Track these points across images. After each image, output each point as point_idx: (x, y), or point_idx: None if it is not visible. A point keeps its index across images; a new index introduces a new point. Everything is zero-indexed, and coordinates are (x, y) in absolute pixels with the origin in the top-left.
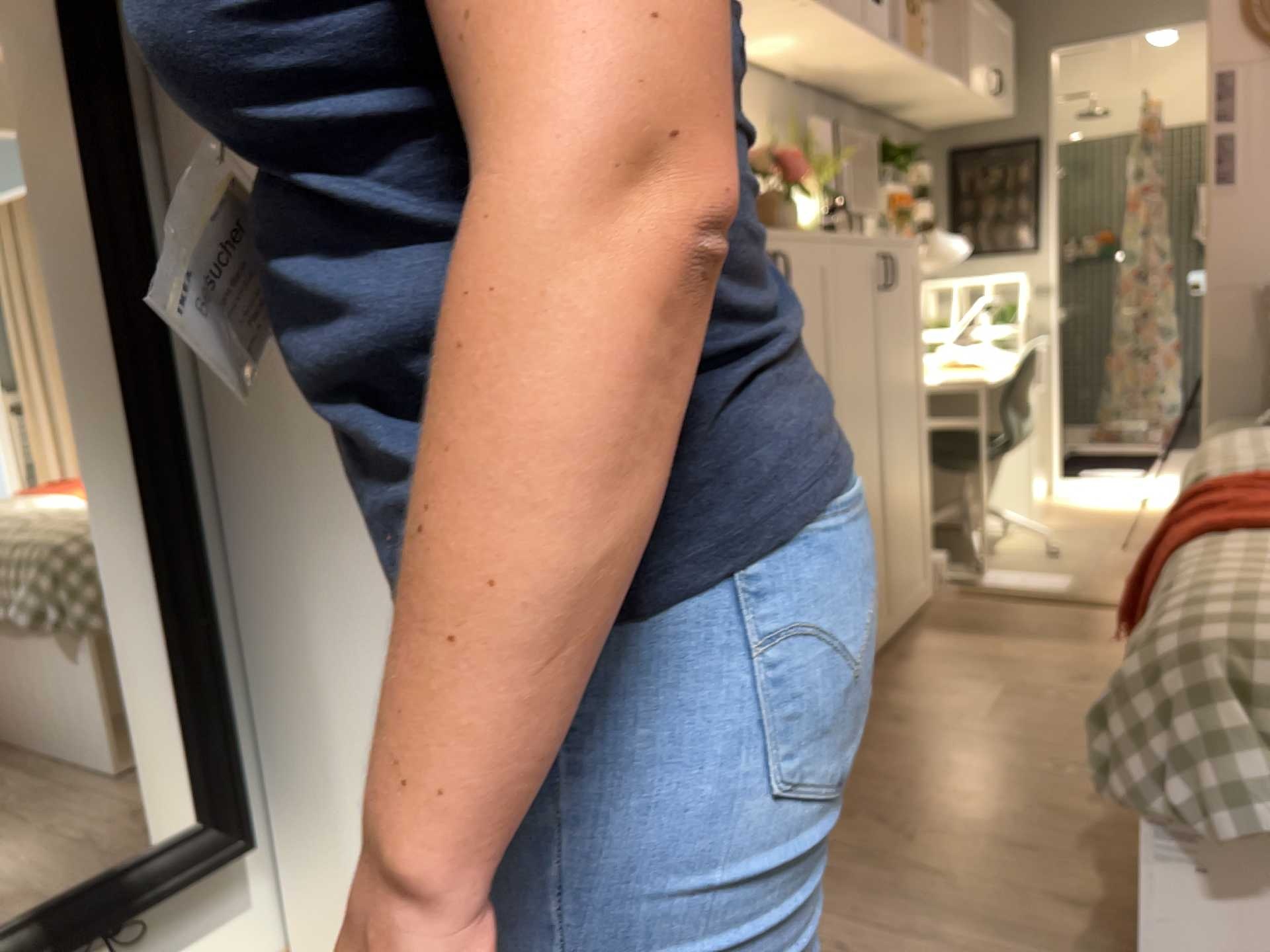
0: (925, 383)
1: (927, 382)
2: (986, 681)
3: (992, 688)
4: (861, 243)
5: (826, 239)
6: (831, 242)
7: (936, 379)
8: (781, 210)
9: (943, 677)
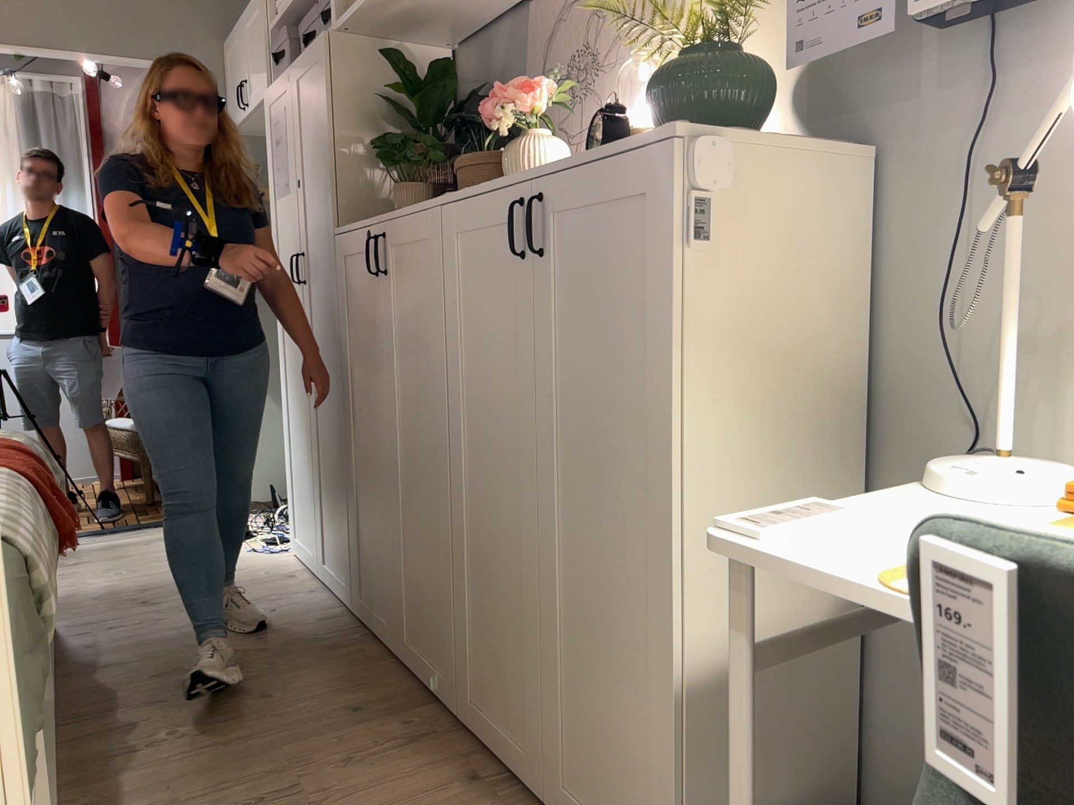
0: (672, 469)
1: (676, 469)
2: (339, 803)
3: (321, 796)
4: (482, 196)
5: (431, 208)
6: (435, 209)
7: (876, 522)
8: (505, 163)
9: (390, 782)
